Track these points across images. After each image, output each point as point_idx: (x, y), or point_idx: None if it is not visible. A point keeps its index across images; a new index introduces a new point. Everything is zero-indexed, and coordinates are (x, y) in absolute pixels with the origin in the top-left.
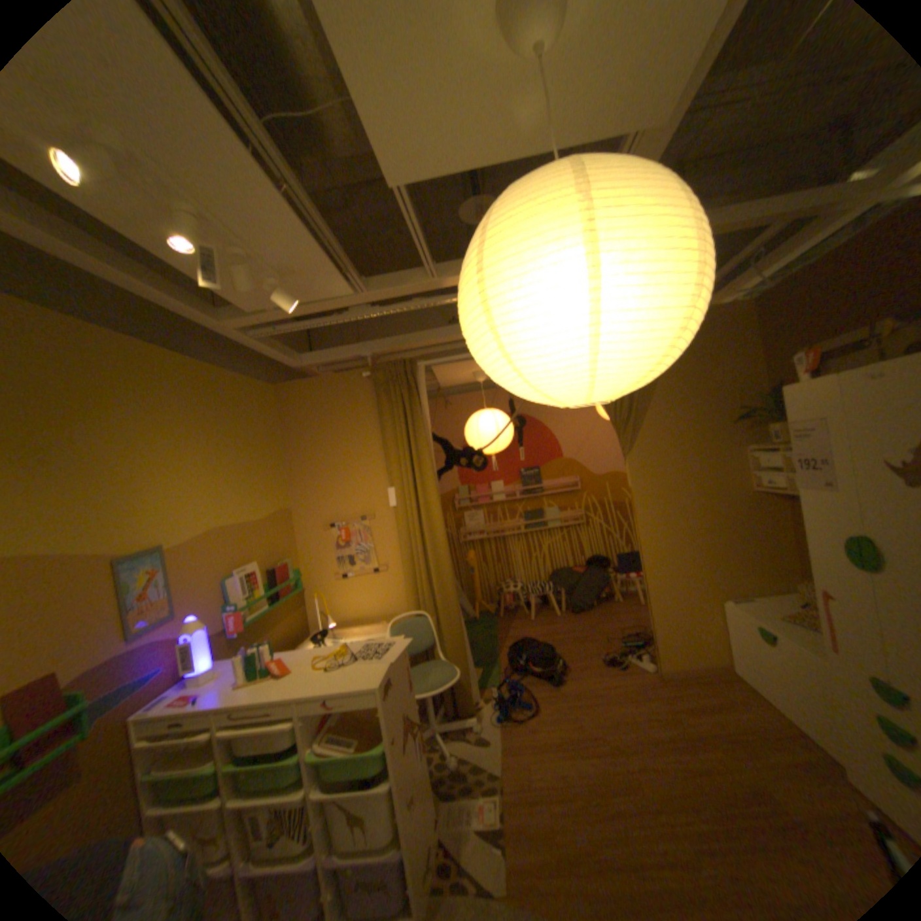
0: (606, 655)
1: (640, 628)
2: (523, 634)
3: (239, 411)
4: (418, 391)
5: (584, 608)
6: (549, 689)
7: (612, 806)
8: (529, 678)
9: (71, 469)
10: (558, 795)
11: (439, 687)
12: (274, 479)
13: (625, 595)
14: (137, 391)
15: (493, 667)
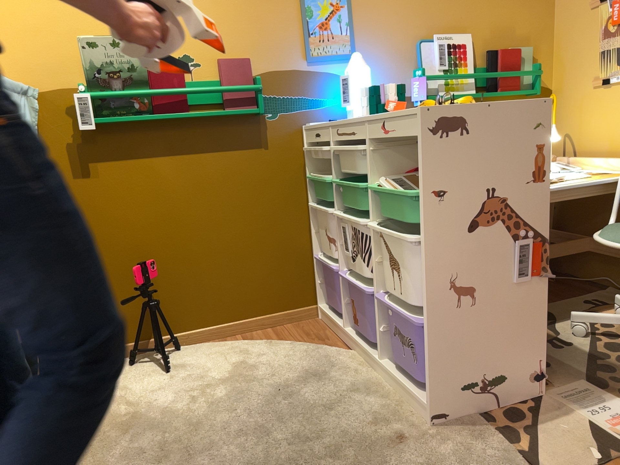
0: None
1: None
2: None
3: None
4: None
5: None
6: None
7: None
8: None
9: None
10: None
11: None
12: None
13: None
14: None
15: None
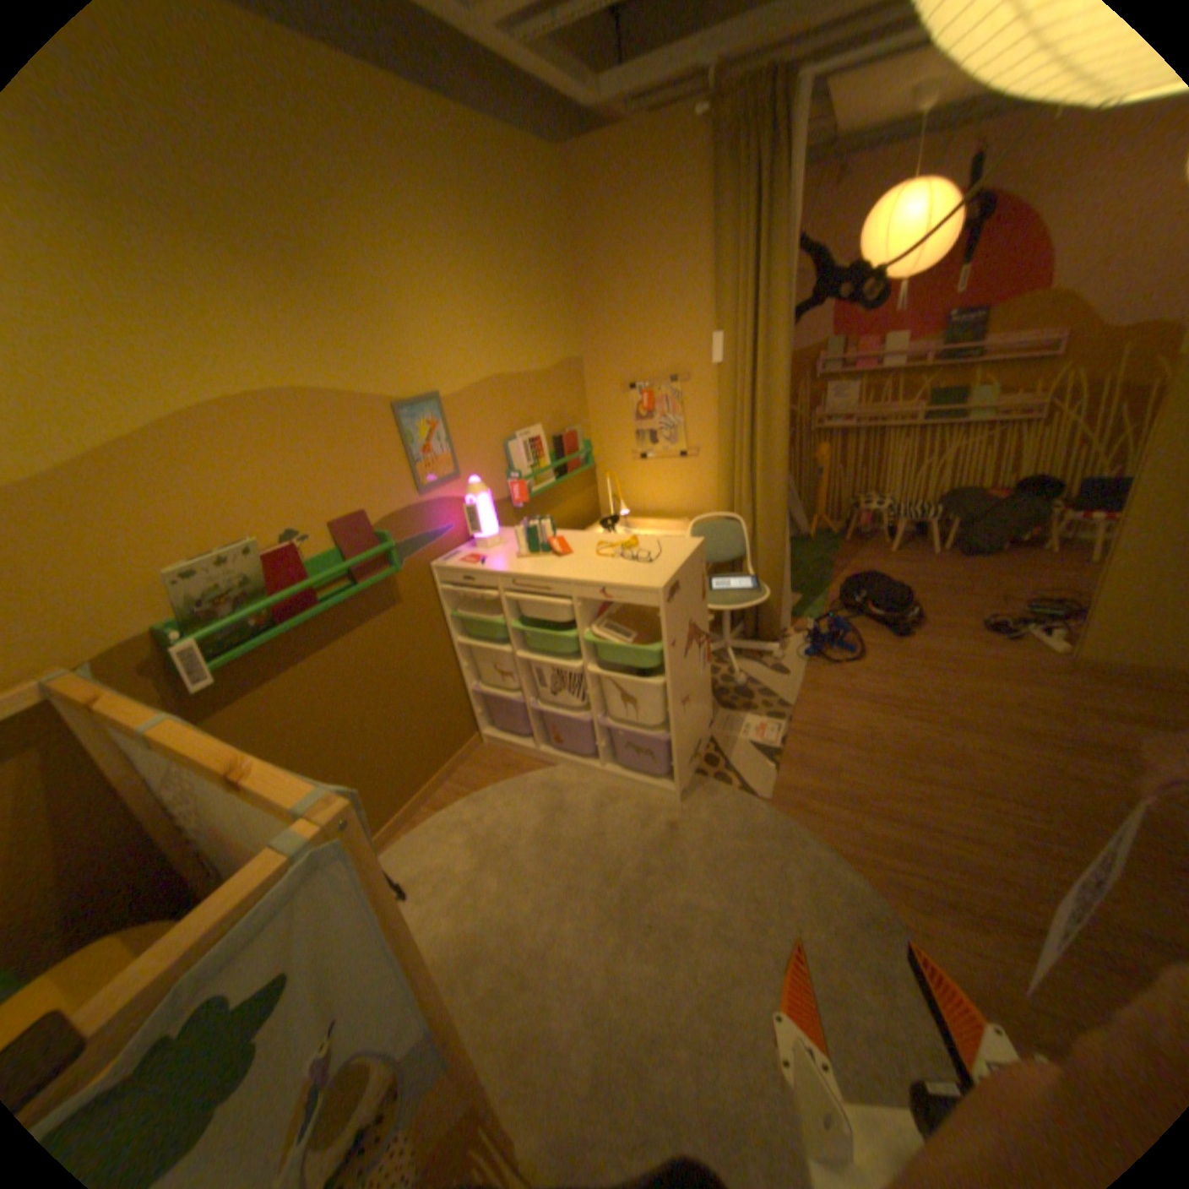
0: (994, 616)
1: (1073, 593)
2: (872, 567)
3: (511, 198)
4: (790, 140)
5: (983, 550)
6: (888, 637)
7: (927, 771)
8: (864, 619)
9: (331, 286)
10: (860, 742)
11: (741, 603)
12: (561, 313)
13: (1070, 543)
14: (380, 164)
15: (818, 596)
